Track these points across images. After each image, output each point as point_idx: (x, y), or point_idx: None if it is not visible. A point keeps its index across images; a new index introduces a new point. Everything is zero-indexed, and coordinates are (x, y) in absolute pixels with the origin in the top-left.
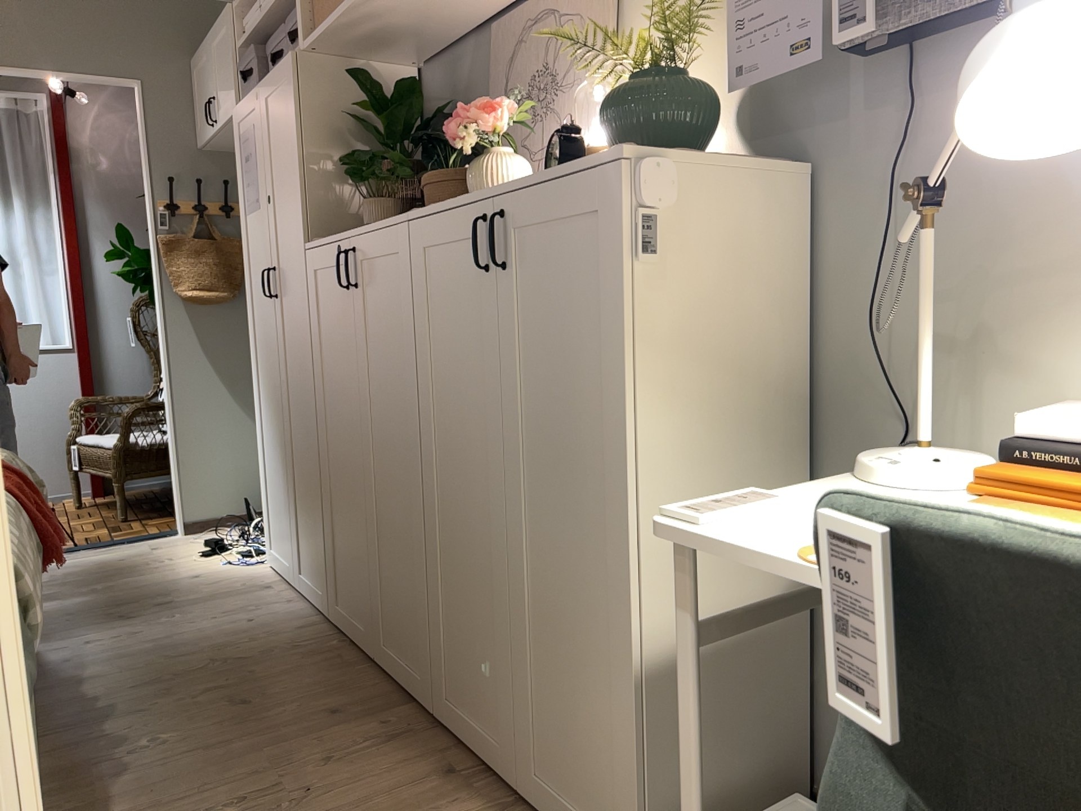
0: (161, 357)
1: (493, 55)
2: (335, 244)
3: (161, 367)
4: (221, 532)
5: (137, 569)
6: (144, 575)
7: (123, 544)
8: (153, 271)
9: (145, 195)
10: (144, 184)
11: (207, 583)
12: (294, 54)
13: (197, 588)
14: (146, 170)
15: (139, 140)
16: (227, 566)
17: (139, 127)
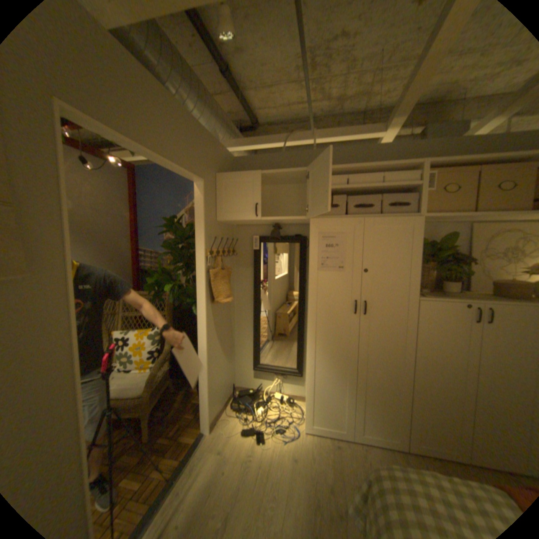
0: (199, 338)
1: (475, 234)
2: (468, 304)
3: (199, 344)
4: (226, 423)
5: (252, 476)
6: (268, 478)
7: (191, 462)
8: (201, 290)
9: (196, 245)
10: (196, 239)
11: (312, 463)
12: (422, 218)
13: (316, 469)
14: (204, 233)
15: (196, 213)
16: (289, 445)
17: (199, 206)
